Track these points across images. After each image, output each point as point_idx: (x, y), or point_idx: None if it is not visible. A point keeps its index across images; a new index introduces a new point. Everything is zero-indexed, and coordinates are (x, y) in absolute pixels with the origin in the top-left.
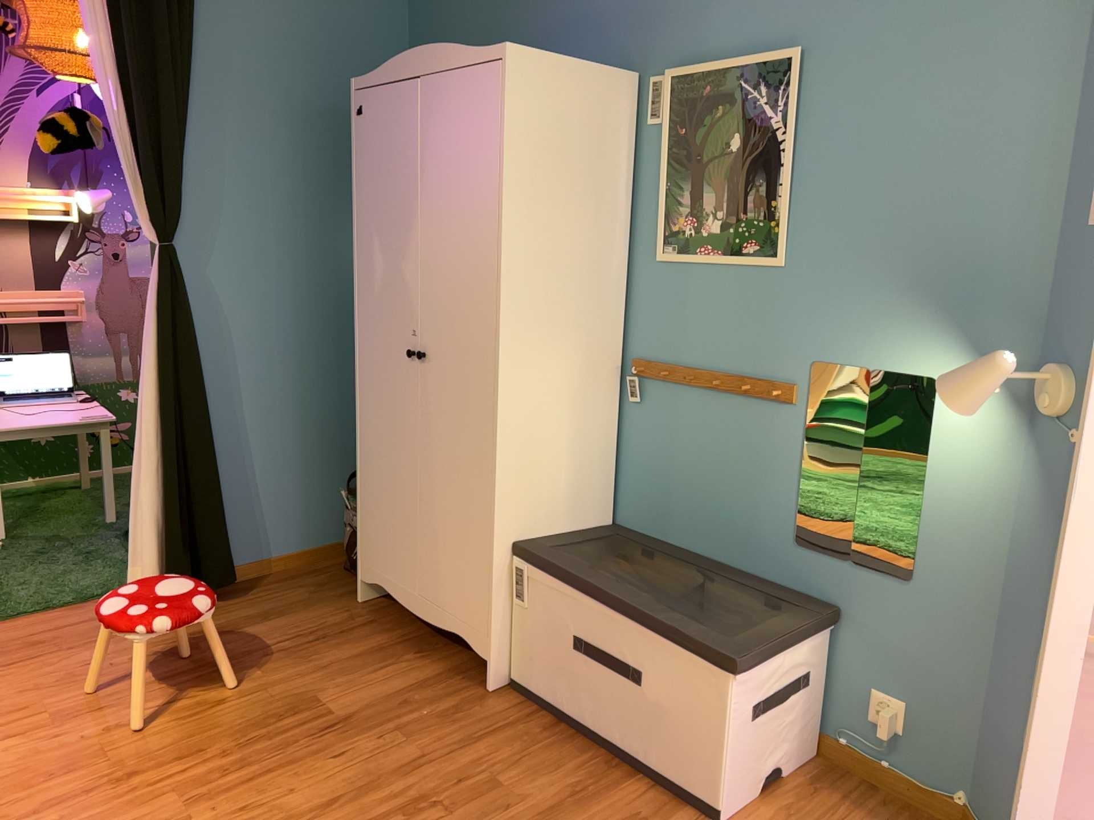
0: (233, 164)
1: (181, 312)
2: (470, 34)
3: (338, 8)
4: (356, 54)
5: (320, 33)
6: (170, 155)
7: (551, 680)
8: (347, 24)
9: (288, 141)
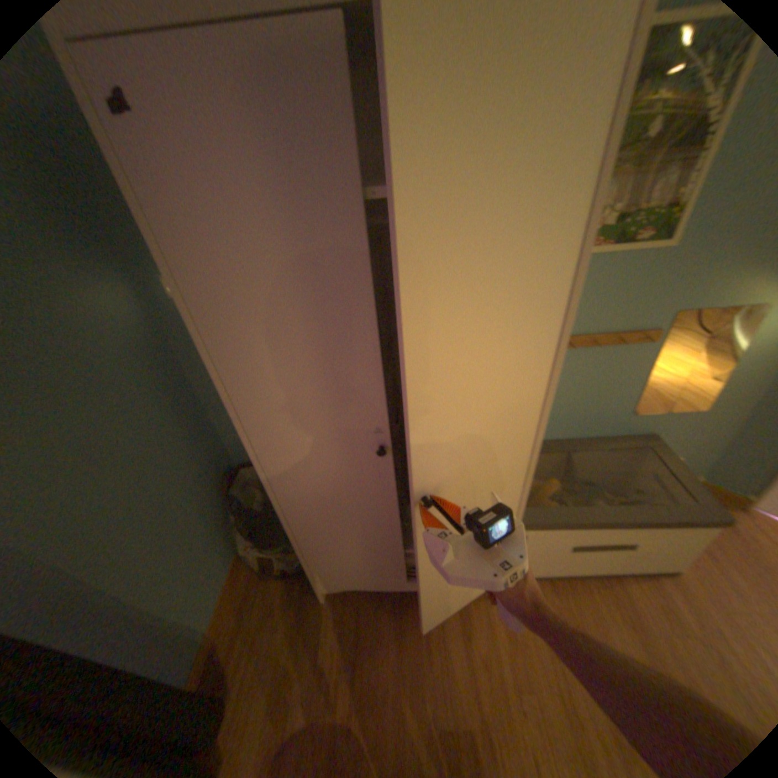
0: None
1: None
2: None
3: None
4: None
5: None
6: None
7: (550, 570)
8: None
9: None
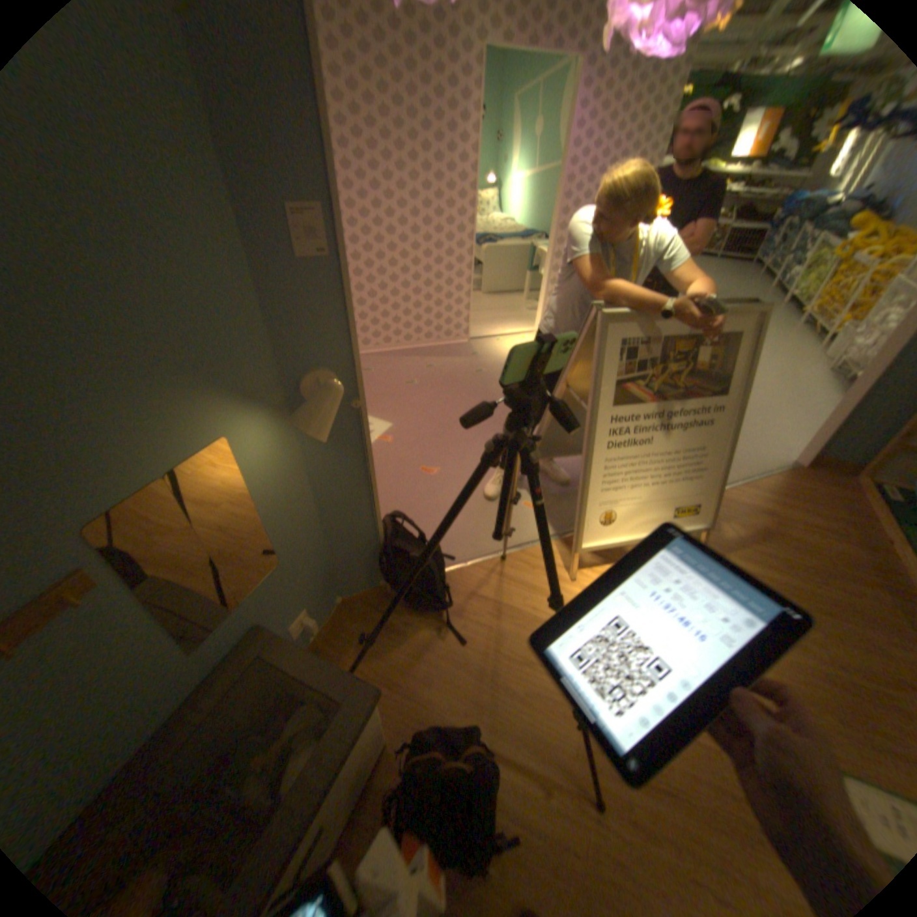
0: None
1: None
2: None
3: None
4: None
5: None
6: None
7: None
8: None
9: None
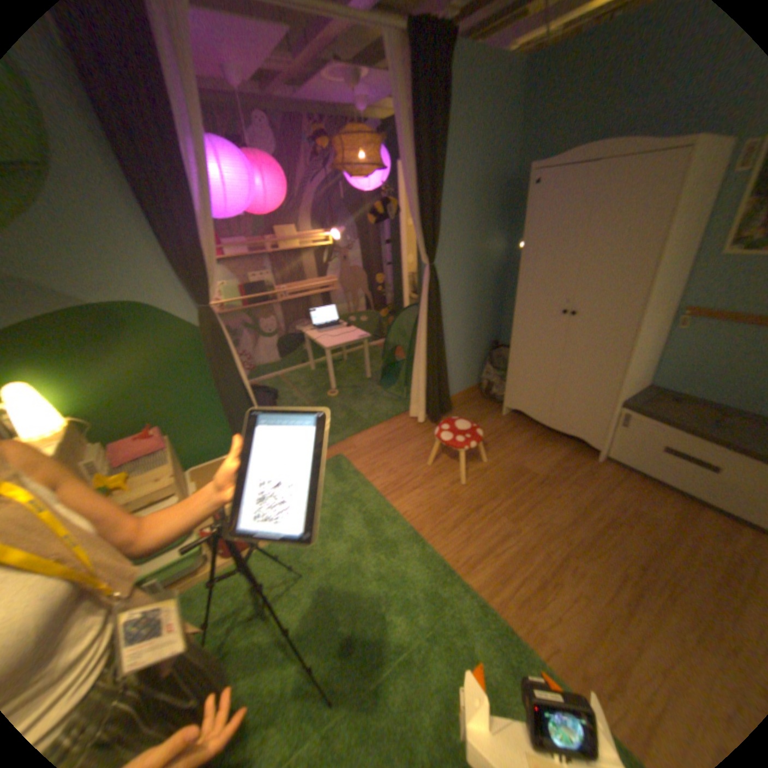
0: (449, 217)
1: (438, 297)
2: (575, 121)
3: (494, 115)
4: (499, 142)
5: (486, 133)
6: (437, 219)
7: (644, 462)
8: (497, 125)
9: (470, 199)
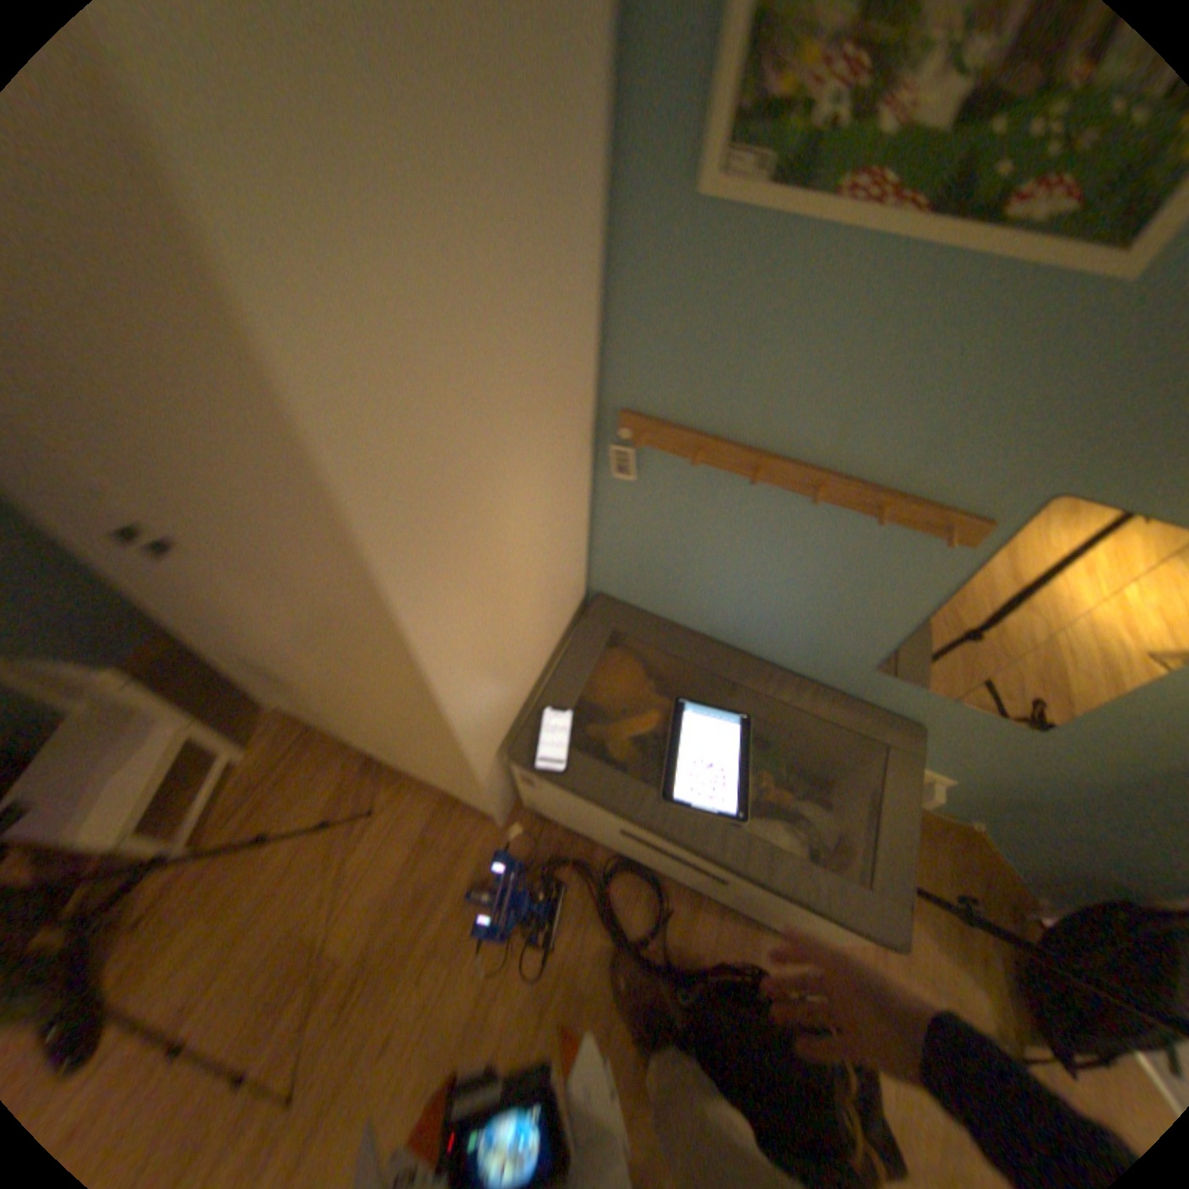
0: None
1: None
2: None
3: None
4: None
5: None
6: None
7: (584, 832)
8: None
9: None
